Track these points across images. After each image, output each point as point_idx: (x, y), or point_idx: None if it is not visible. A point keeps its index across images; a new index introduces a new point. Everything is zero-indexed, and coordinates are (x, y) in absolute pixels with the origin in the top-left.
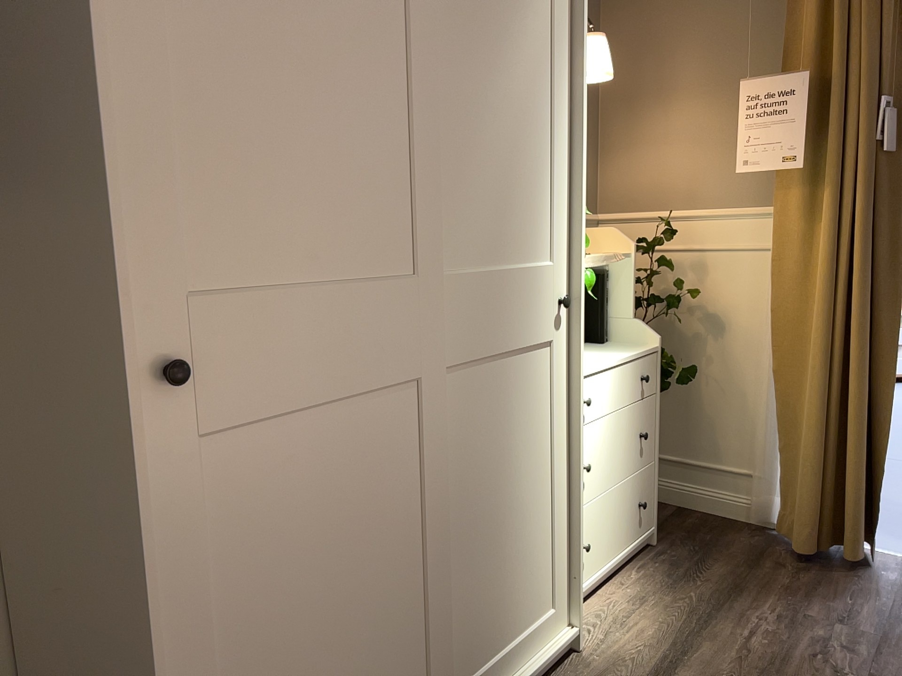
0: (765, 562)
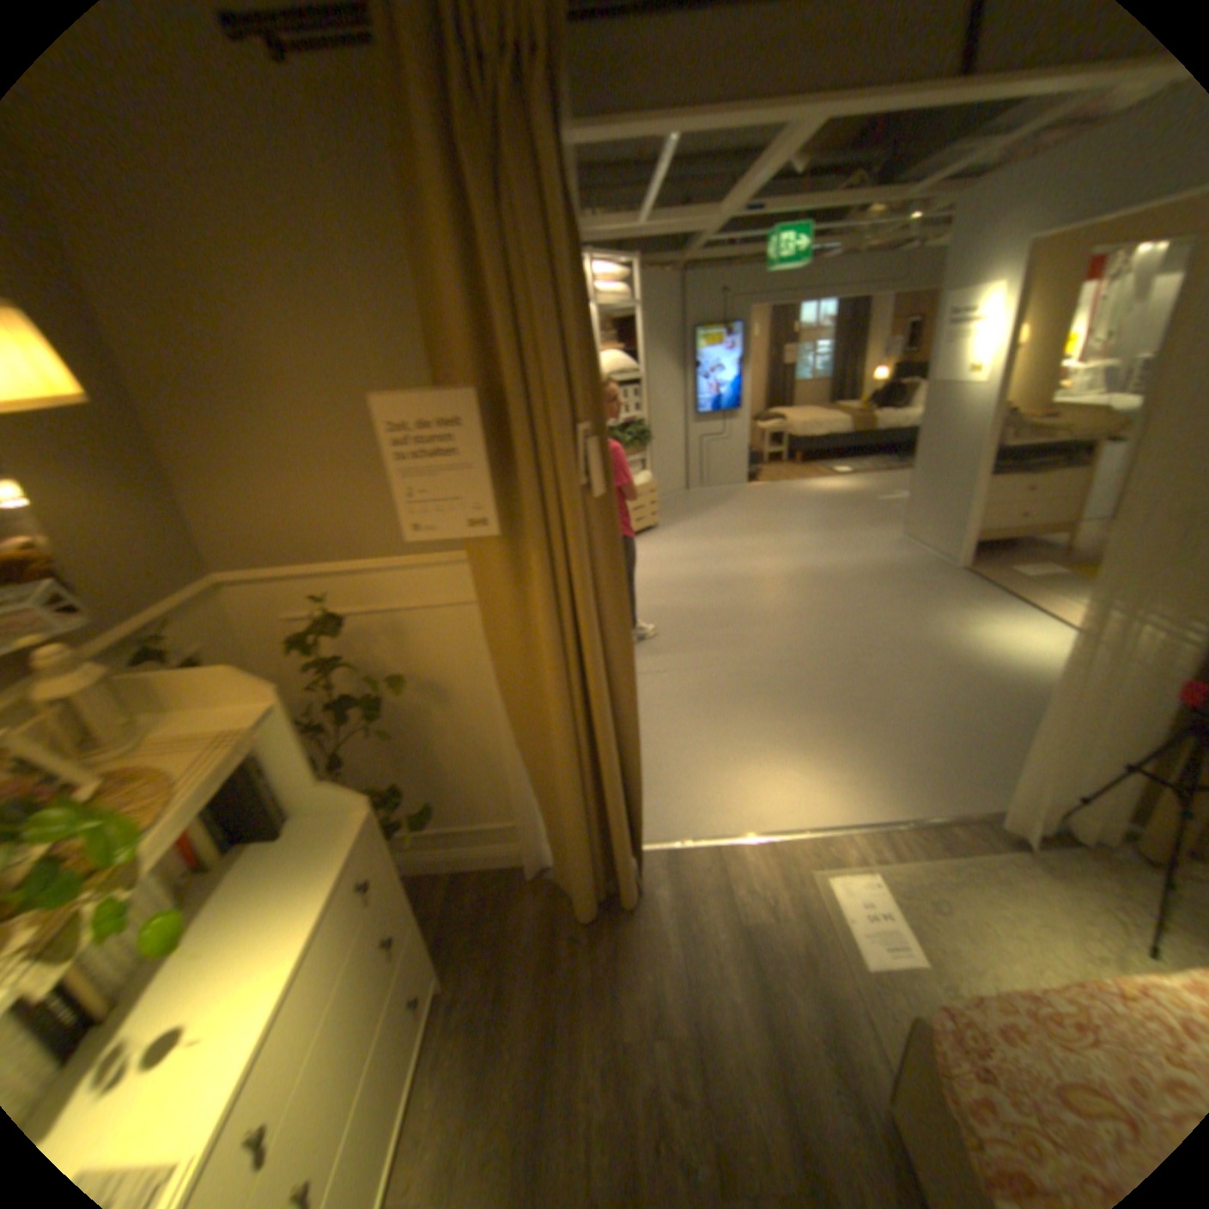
0: (570, 951)
